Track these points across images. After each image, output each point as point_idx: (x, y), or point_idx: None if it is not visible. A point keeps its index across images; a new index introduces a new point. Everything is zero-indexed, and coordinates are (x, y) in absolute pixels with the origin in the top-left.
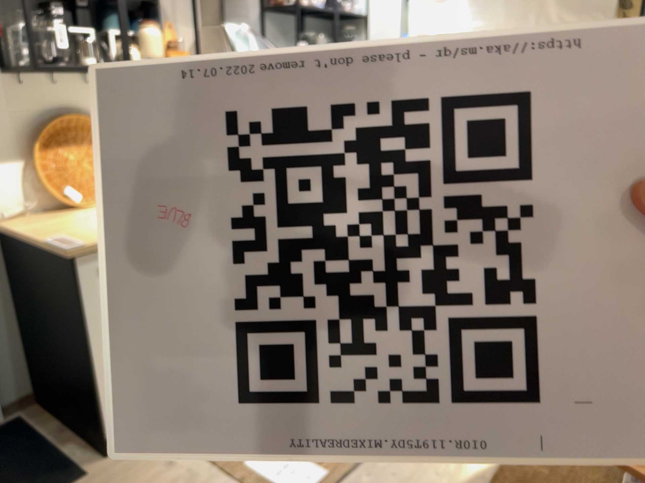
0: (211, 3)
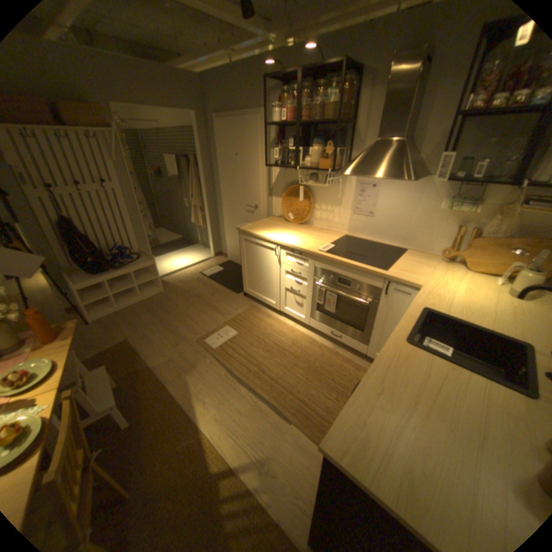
0: (397, 121)
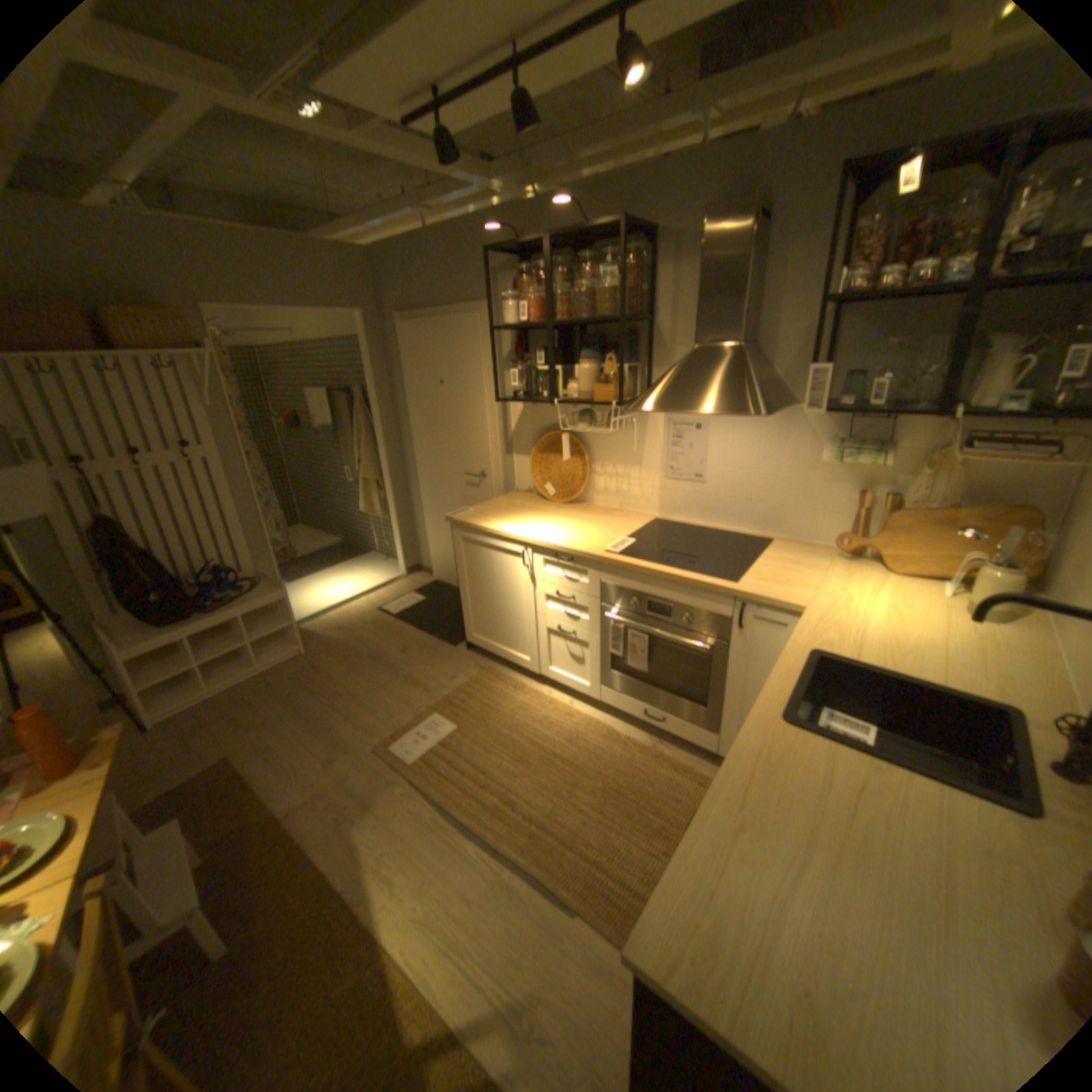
0: (726, 314)
